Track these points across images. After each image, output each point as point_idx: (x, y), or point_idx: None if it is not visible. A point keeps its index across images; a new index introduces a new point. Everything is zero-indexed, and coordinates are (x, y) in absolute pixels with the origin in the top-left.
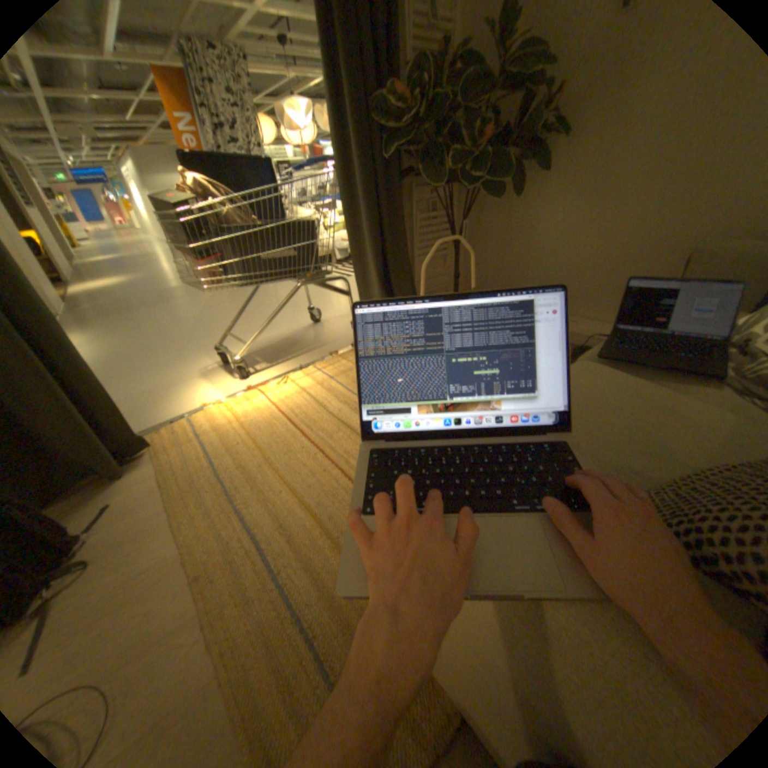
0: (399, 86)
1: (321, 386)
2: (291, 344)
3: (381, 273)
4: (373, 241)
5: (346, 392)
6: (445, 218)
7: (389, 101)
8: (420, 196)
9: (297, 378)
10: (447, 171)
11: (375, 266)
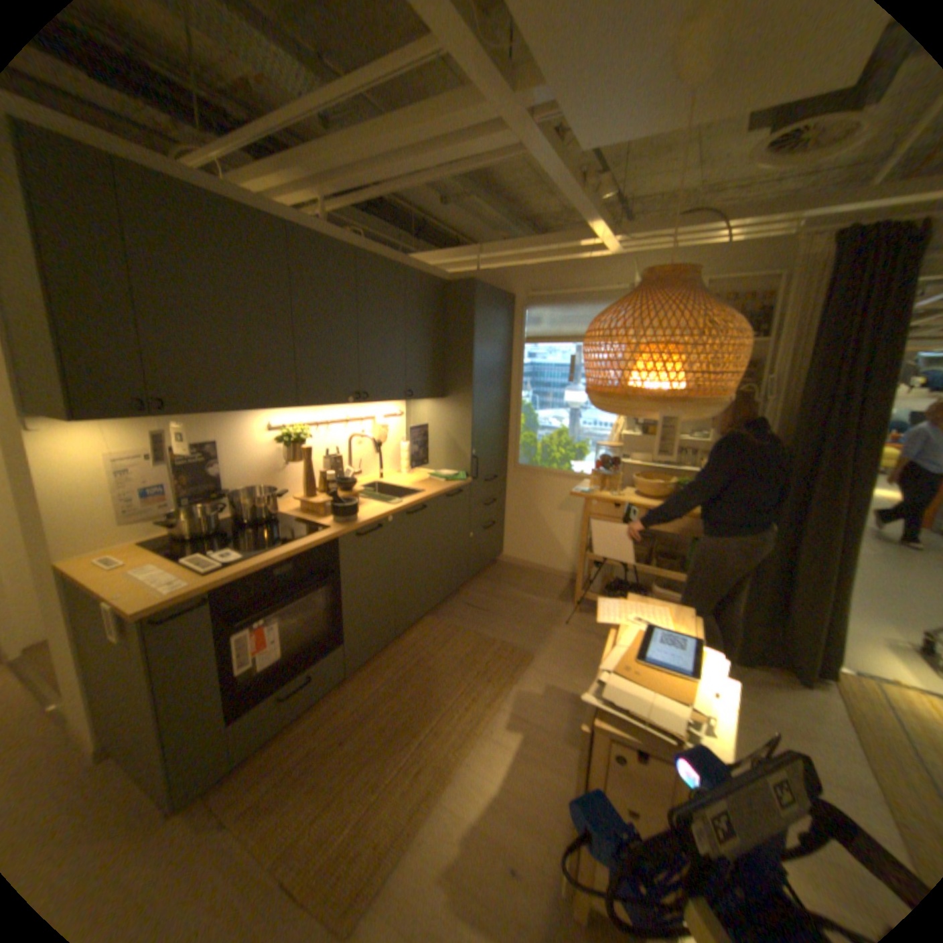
0: None
1: None
2: None
3: None
4: None
5: None
6: None
7: None
8: None
9: None
10: None
11: None
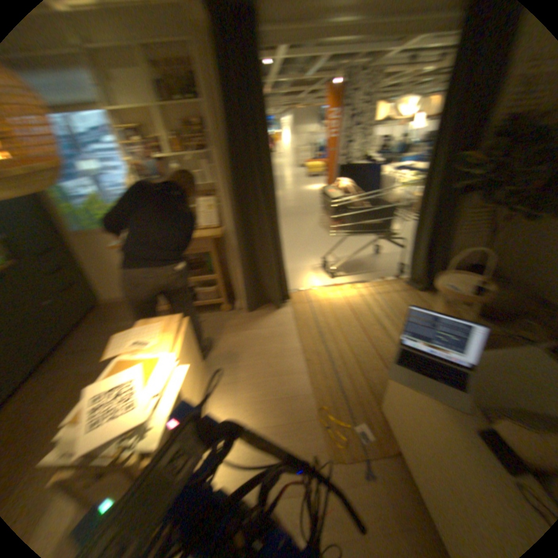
0: (477, 155)
1: (371, 297)
2: (358, 264)
3: (429, 242)
4: (431, 222)
5: (384, 305)
6: (492, 212)
7: (468, 158)
8: (475, 198)
9: (358, 287)
10: (497, 199)
11: (426, 237)
